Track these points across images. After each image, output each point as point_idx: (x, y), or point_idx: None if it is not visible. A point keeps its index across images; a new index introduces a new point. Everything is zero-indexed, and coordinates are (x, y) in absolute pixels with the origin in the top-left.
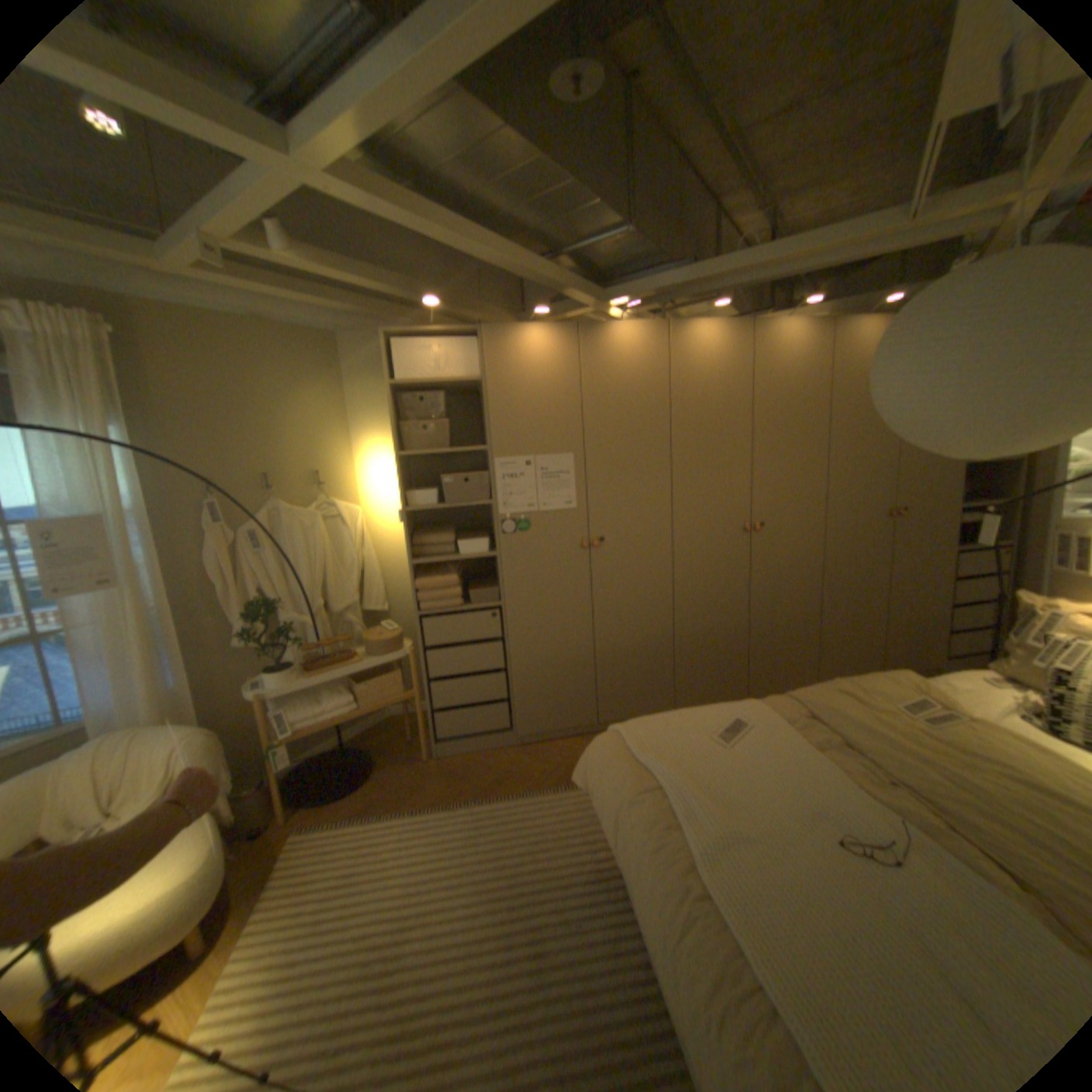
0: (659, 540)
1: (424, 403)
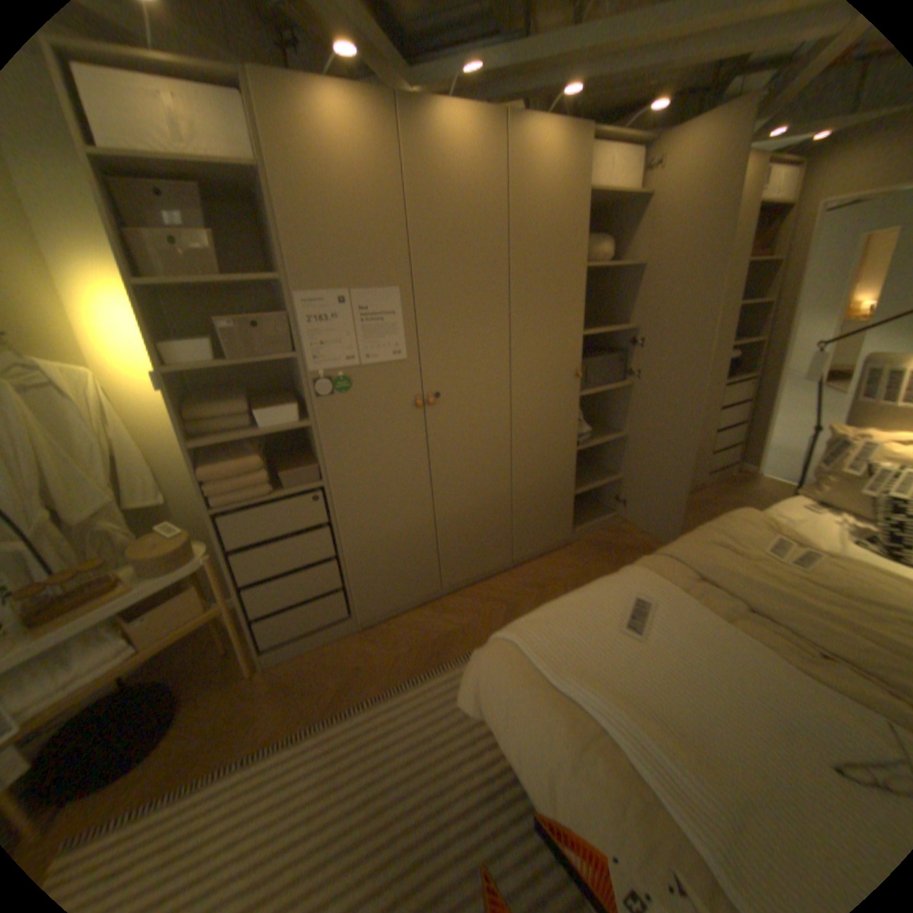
0: (497, 391)
1: (165, 200)
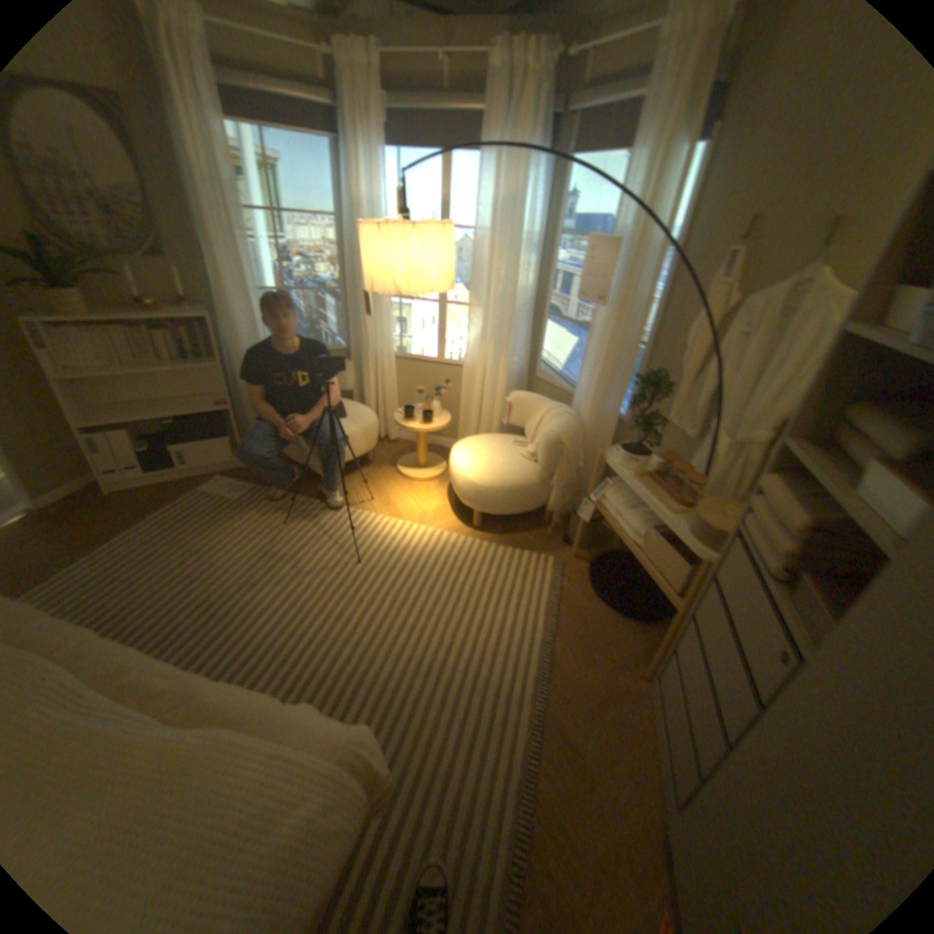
0: None
1: None
